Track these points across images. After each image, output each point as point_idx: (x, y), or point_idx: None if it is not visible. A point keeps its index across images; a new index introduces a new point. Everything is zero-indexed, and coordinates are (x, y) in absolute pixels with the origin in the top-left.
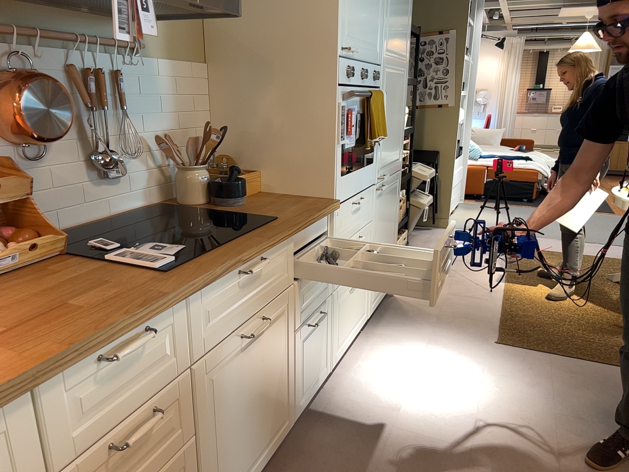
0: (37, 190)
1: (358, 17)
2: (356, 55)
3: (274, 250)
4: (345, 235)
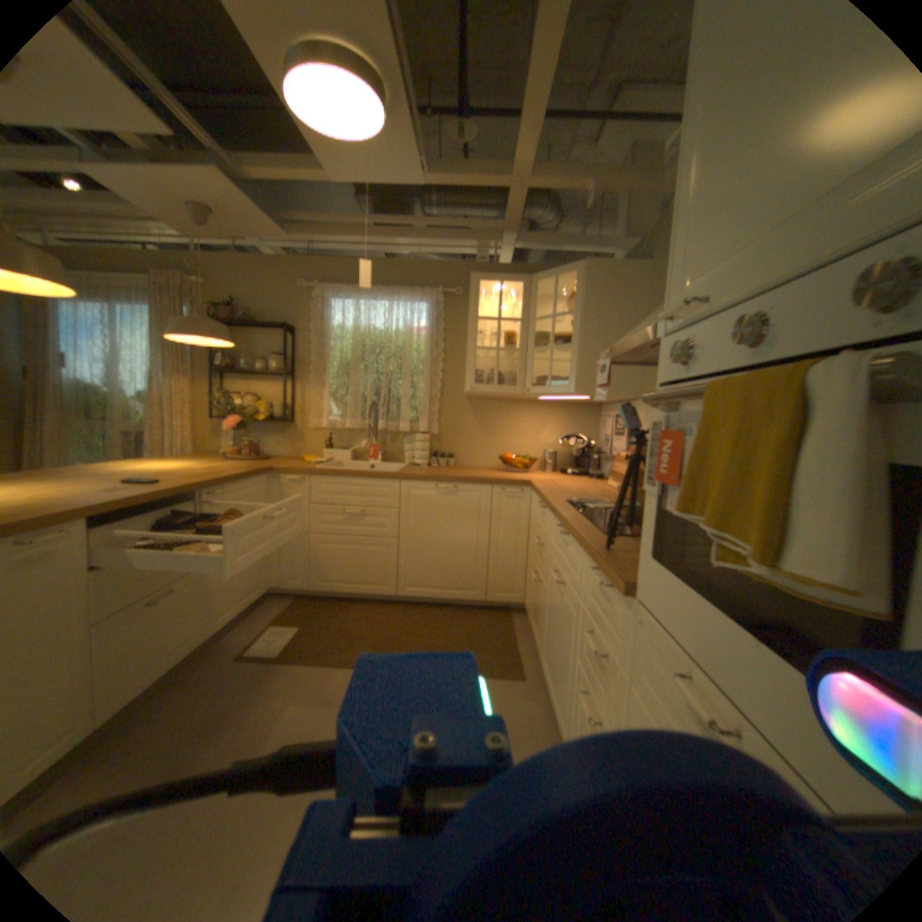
0: None
1: (734, 194)
2: (724, 291)
3: (573, 541)
4: (659, 719)
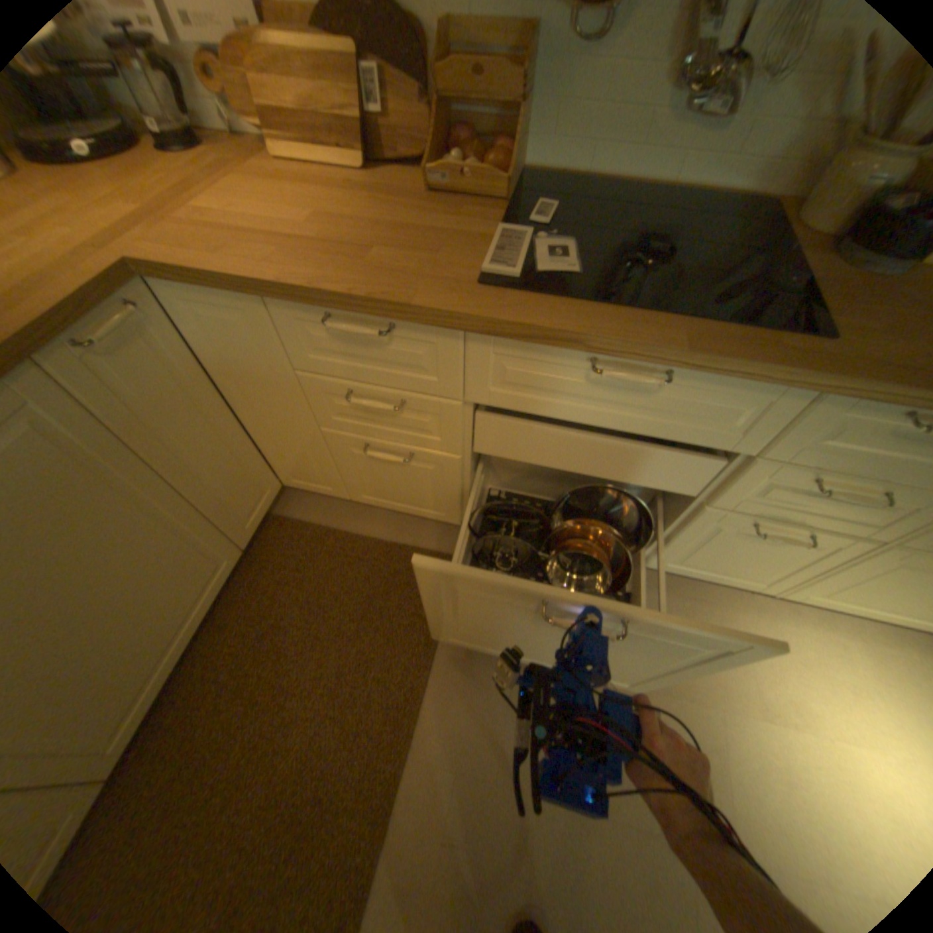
0: (575, 94)
1: None
2: None
3: (723, 379)
4: None
